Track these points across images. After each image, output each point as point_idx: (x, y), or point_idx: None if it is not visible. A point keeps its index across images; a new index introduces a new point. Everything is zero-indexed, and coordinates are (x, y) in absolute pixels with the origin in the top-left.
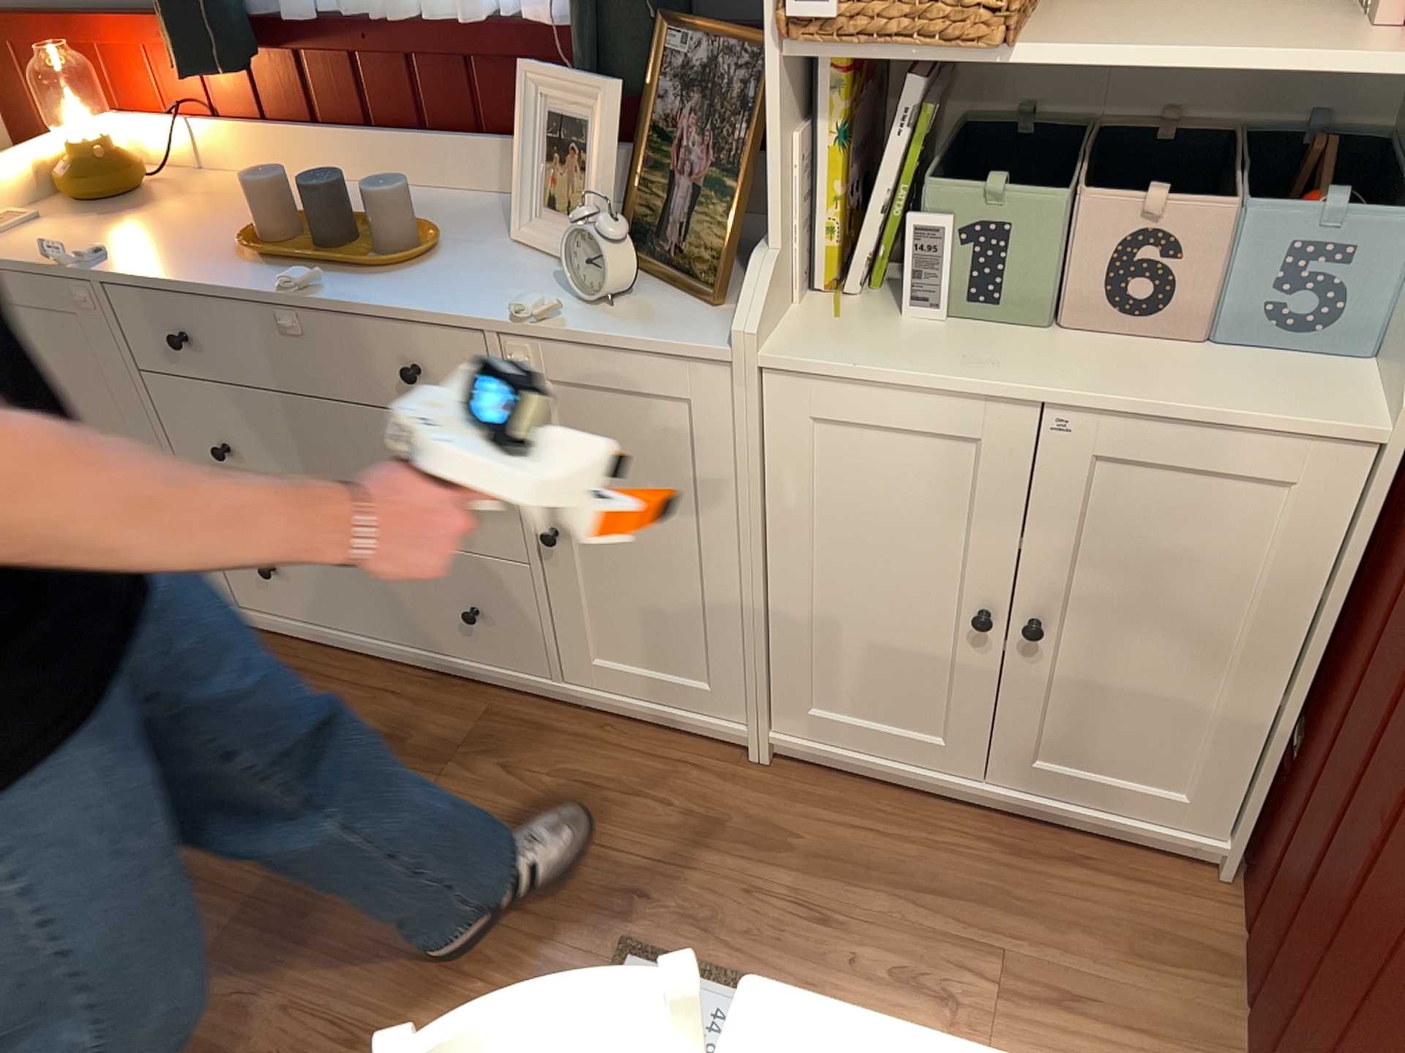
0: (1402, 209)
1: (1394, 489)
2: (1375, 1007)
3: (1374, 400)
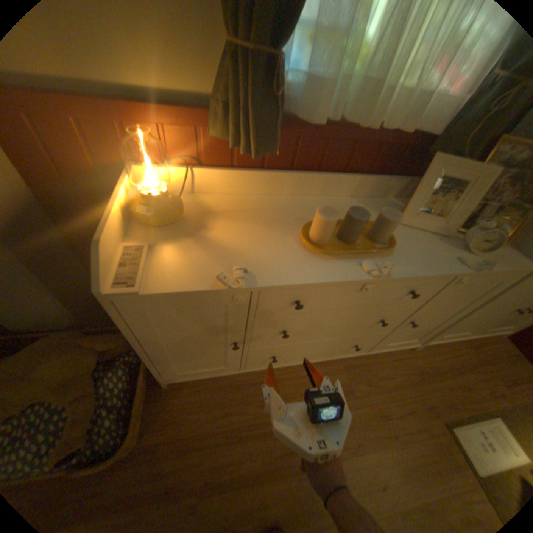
0: None
1: None
2: None
3: None
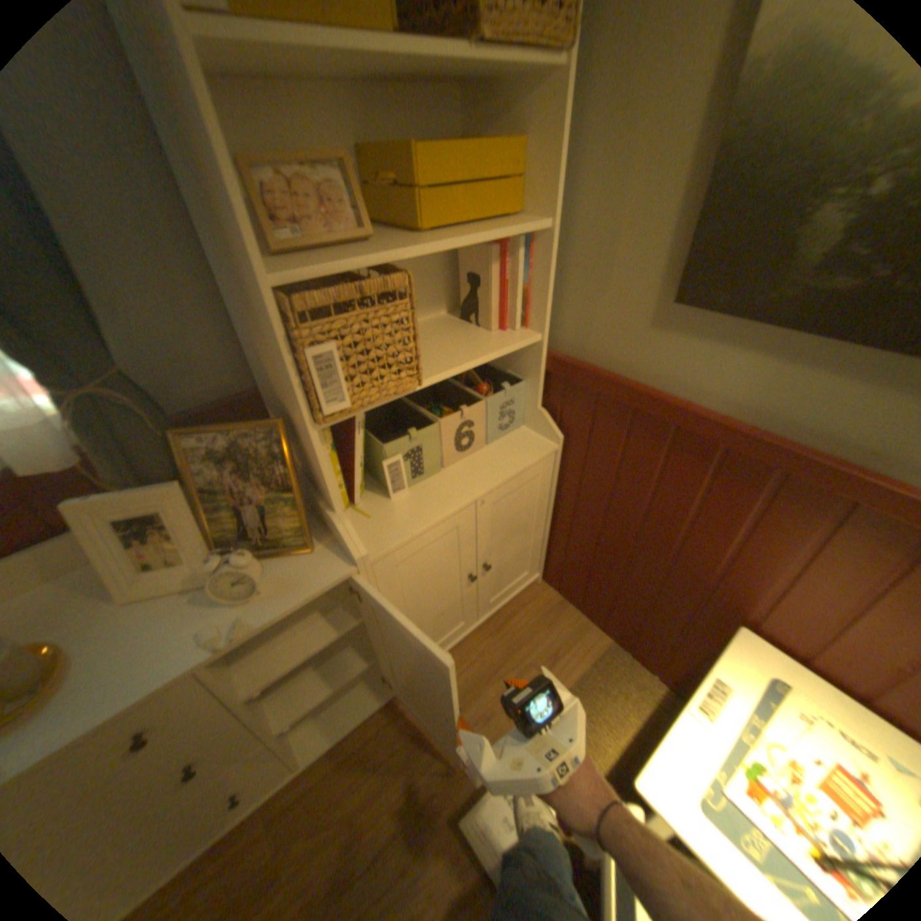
0: (516, 378)
1: (565, 458)
2: (675, 594)
3: (545, 437)
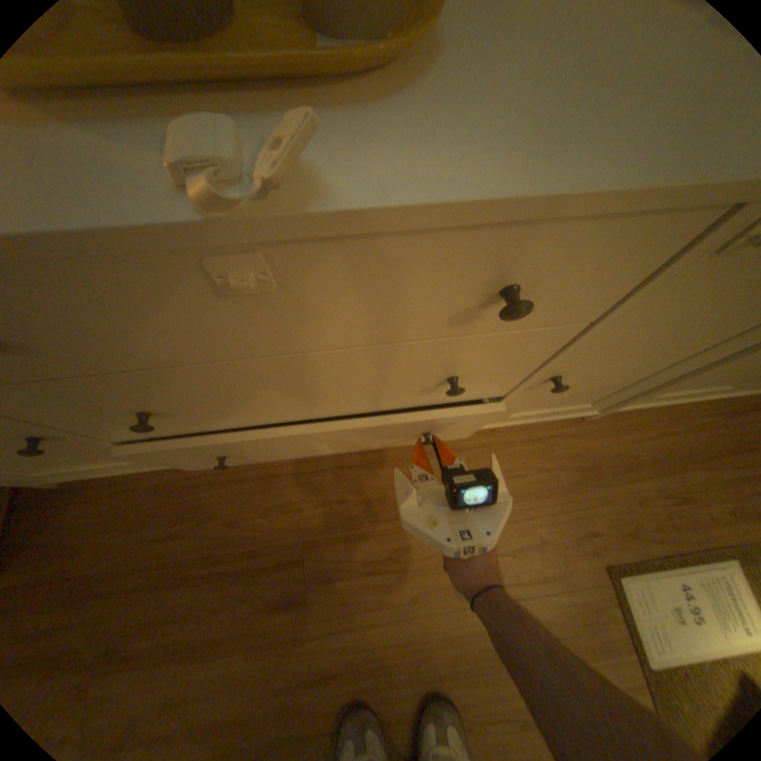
0: None
1: None
2: None
3: None
